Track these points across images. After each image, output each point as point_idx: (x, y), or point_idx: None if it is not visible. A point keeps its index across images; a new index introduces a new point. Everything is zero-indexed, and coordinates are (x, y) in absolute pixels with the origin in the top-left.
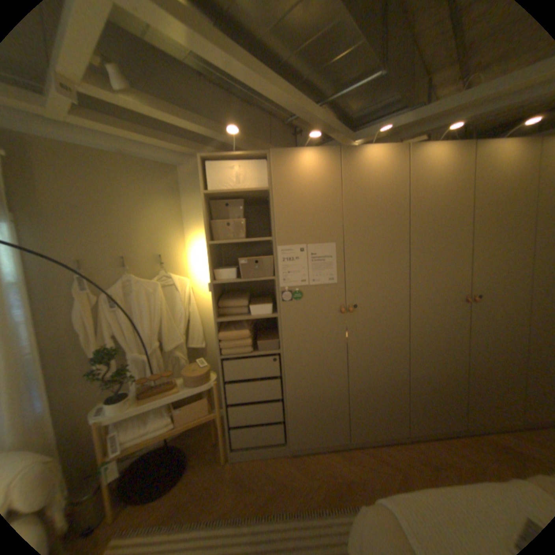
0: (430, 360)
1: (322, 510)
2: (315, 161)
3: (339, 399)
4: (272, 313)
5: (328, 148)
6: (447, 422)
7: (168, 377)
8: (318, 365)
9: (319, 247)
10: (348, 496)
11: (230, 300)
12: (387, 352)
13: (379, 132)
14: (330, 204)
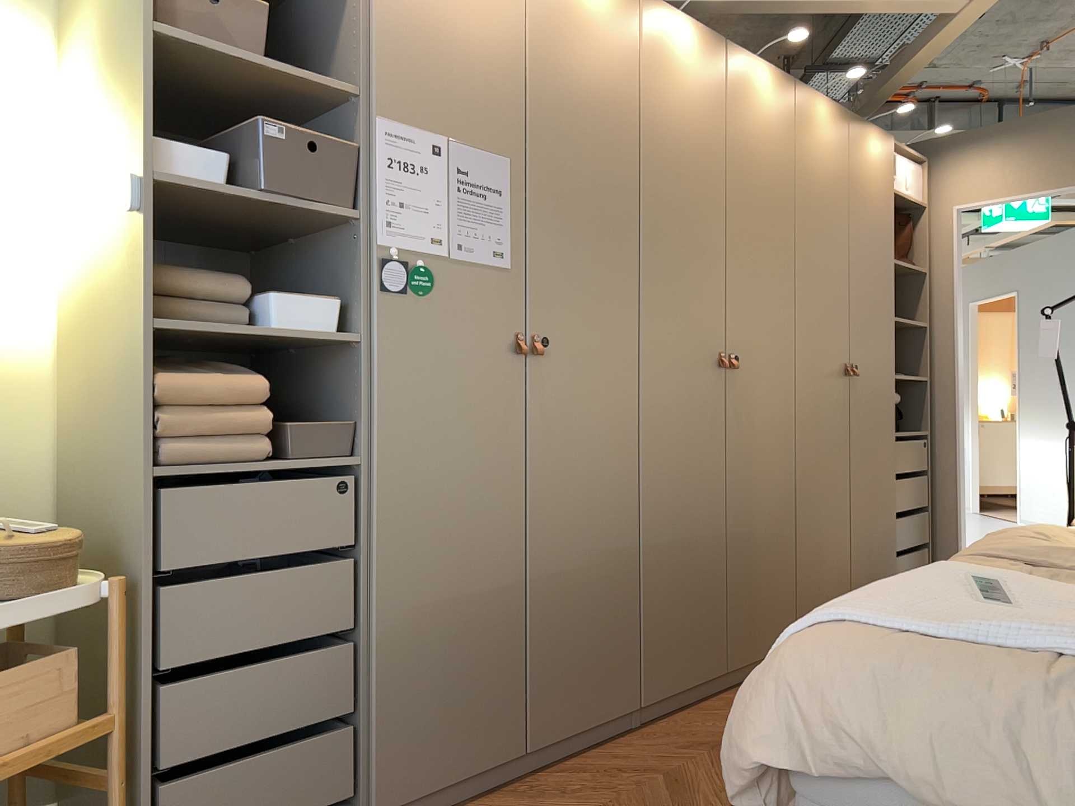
0: (673, 496)
1: None
2: None
3: (504, 611)
4: (336, 334)
5: None
6: (700, 652)
7: None
8: (460, 503)
9: (475, 157)
10: None
11: (182, 270)
12: (603, 472)
13: None
14: (504, 54)
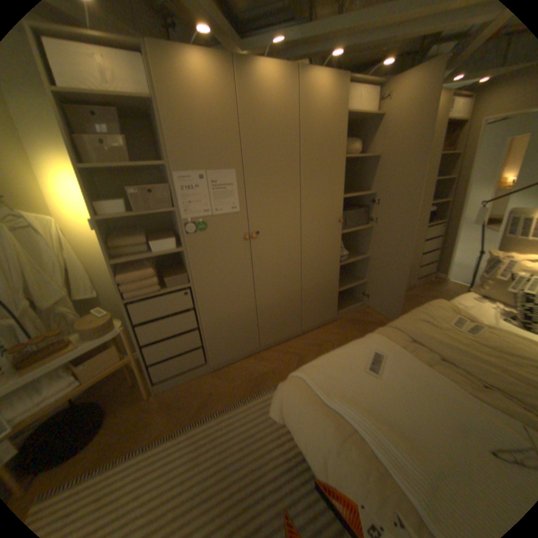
0: (314, 271)
1: (244, 398)
2: (205, 68)
3: (248, 315)
4: (177, 247)
5: (219, 53)
6: (325, 313)
7: (58, 334)
8: (228, 290)
9: (219, 174)
10: (262, 382)
11: (122, 237)
12: (284, 269)
13: (268, 45)
14: (227, 125)
